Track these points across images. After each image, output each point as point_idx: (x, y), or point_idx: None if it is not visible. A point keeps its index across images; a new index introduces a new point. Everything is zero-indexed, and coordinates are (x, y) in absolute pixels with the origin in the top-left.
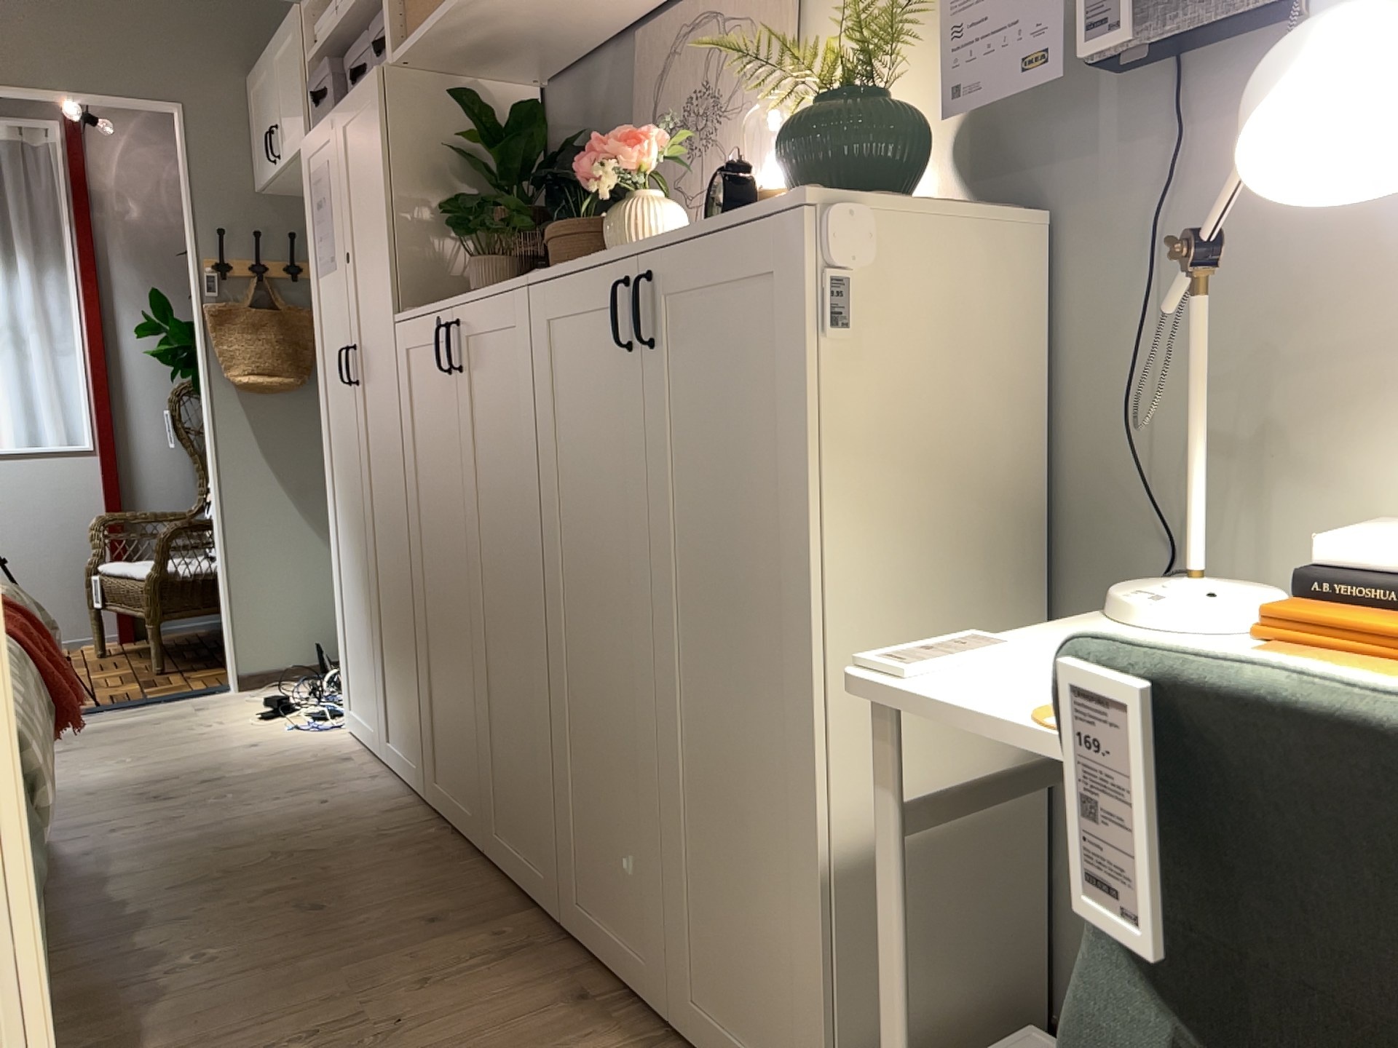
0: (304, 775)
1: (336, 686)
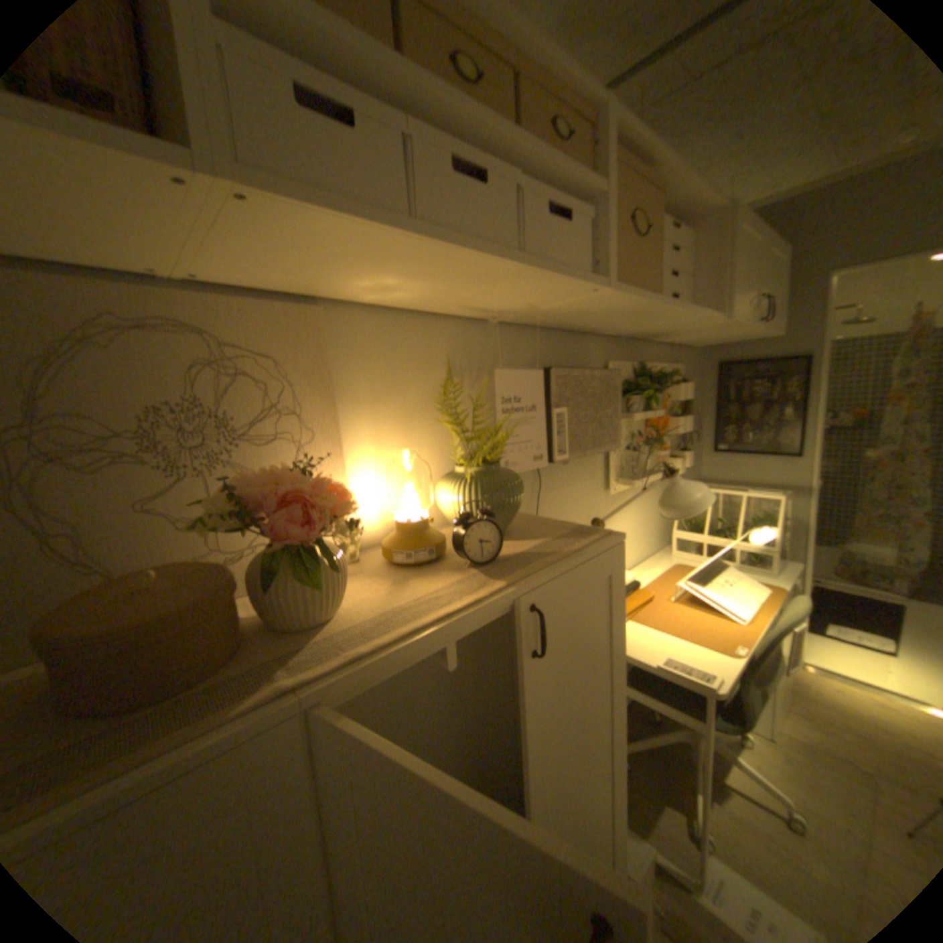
0: None
1: None
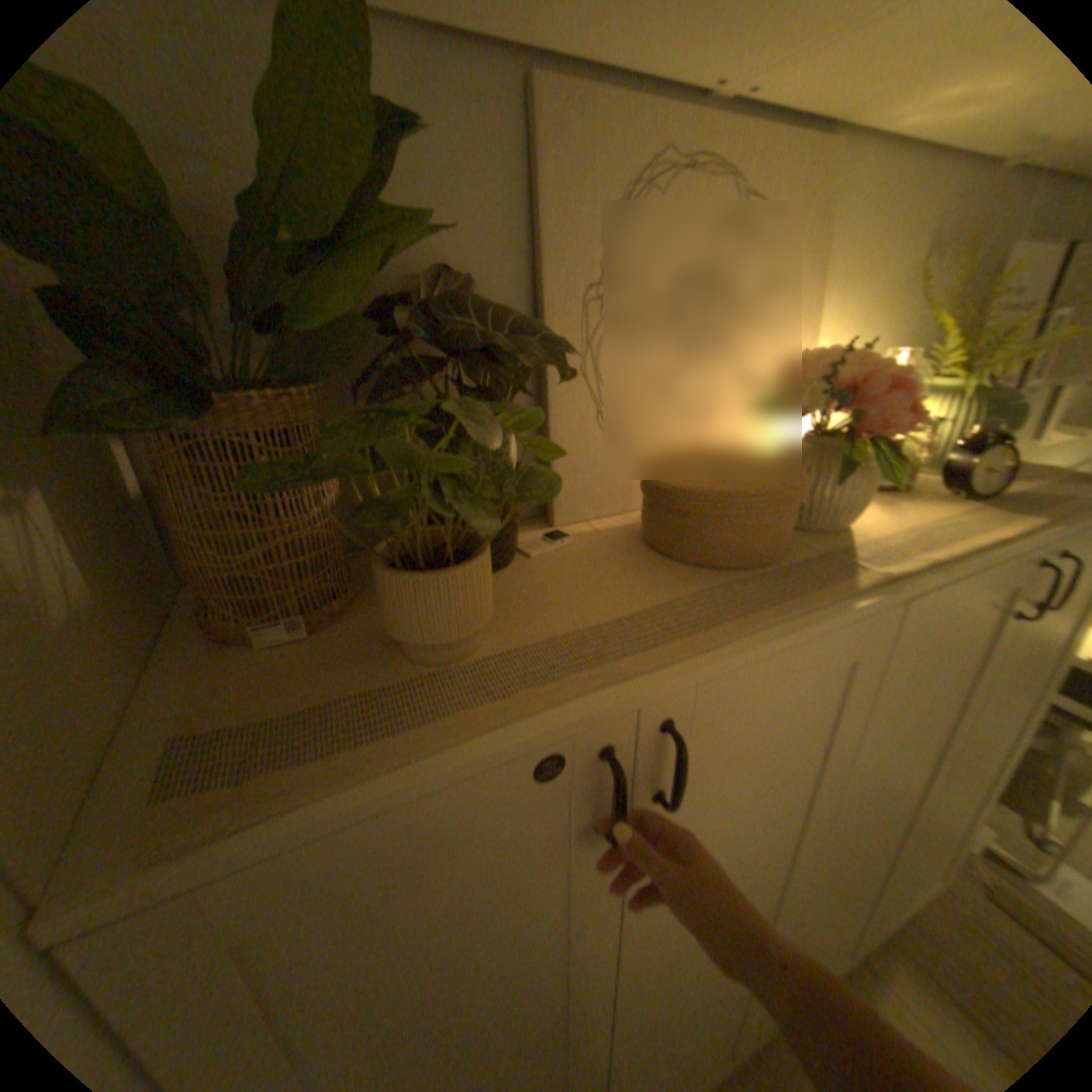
0: None
1: None
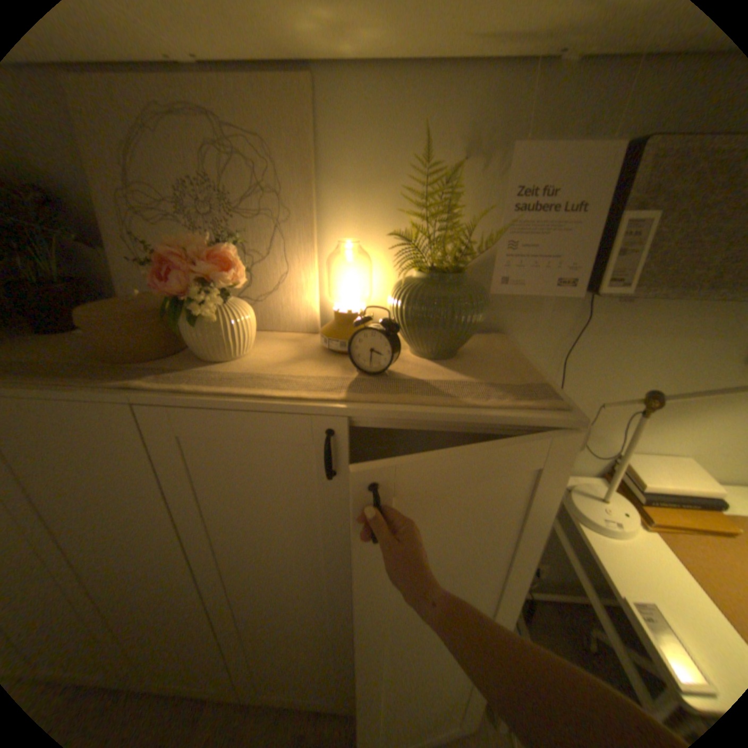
0: None
1: None
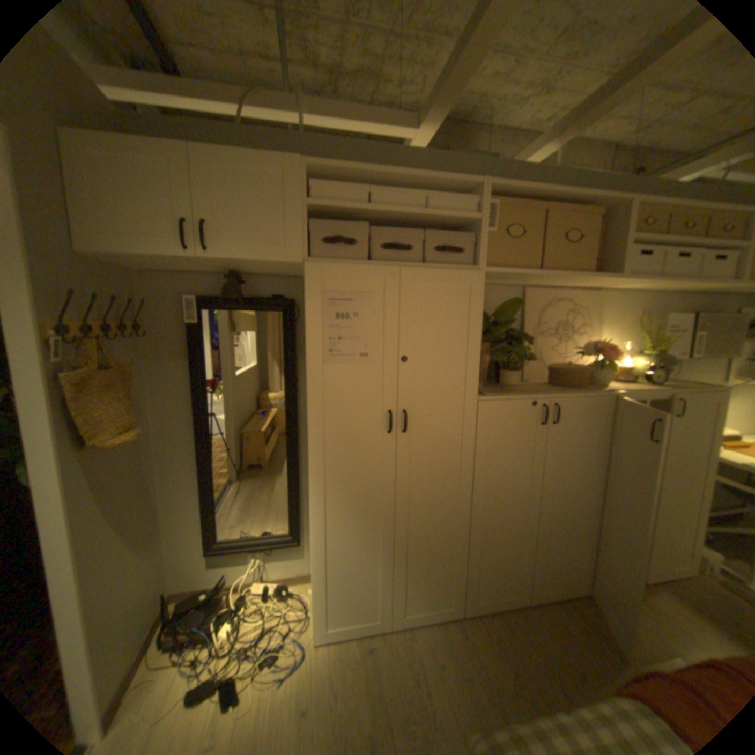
0: (390, 677)
1: (216, 643)
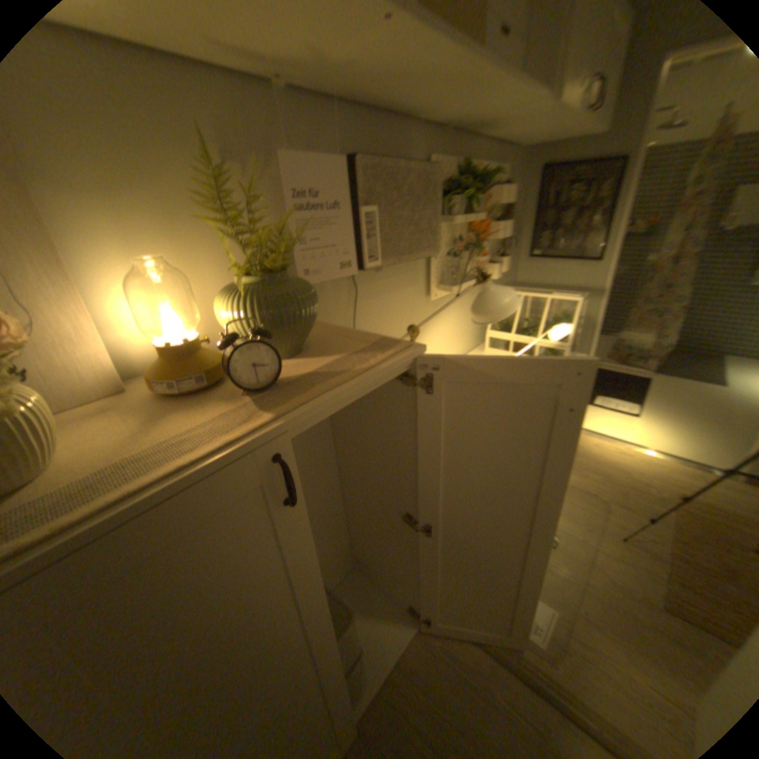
0: None
1: None
